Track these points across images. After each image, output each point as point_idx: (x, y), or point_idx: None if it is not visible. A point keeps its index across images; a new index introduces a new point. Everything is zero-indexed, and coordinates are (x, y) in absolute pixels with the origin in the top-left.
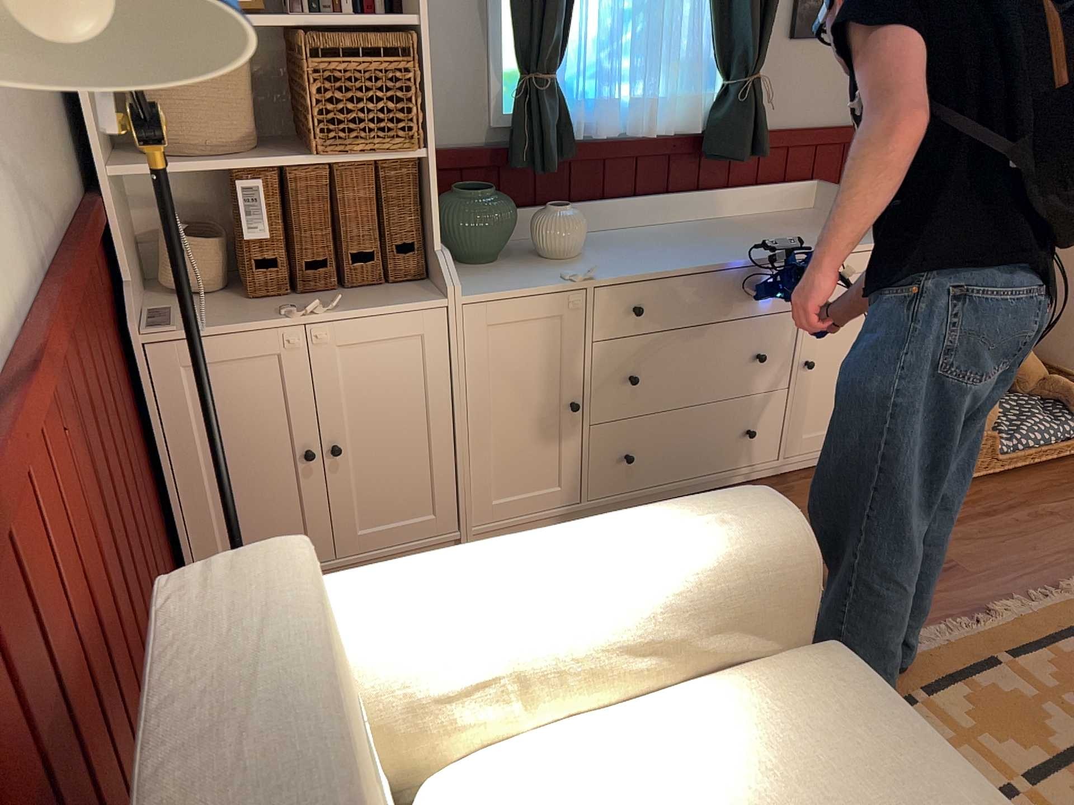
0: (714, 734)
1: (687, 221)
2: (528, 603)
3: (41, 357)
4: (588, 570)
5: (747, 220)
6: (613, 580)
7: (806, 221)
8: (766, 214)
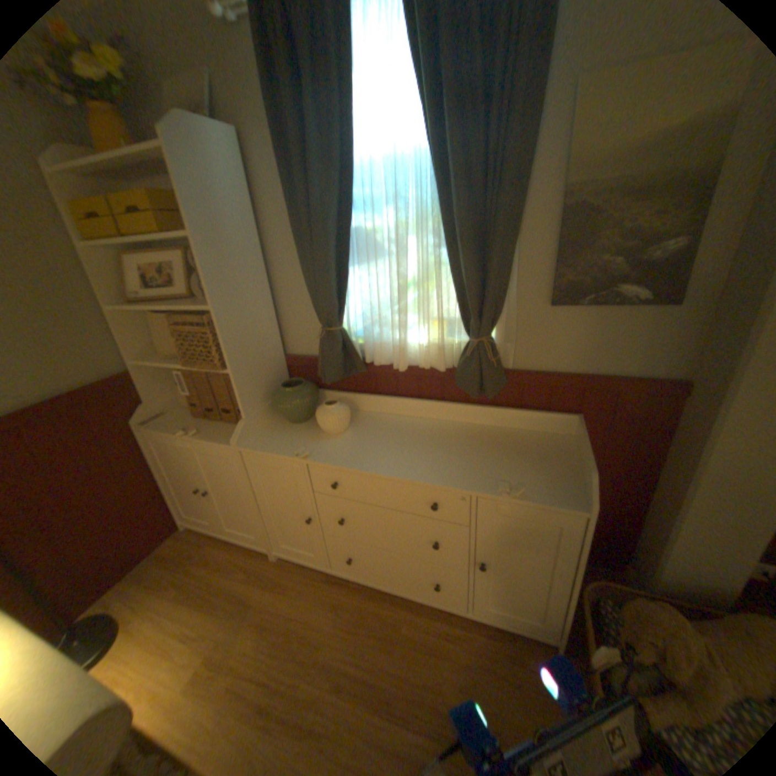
0: None
1: (451, 422)
2: None
3: None
4: None
5: (497, 432)
6: None
7: (537, 450)
8: (522, 430)
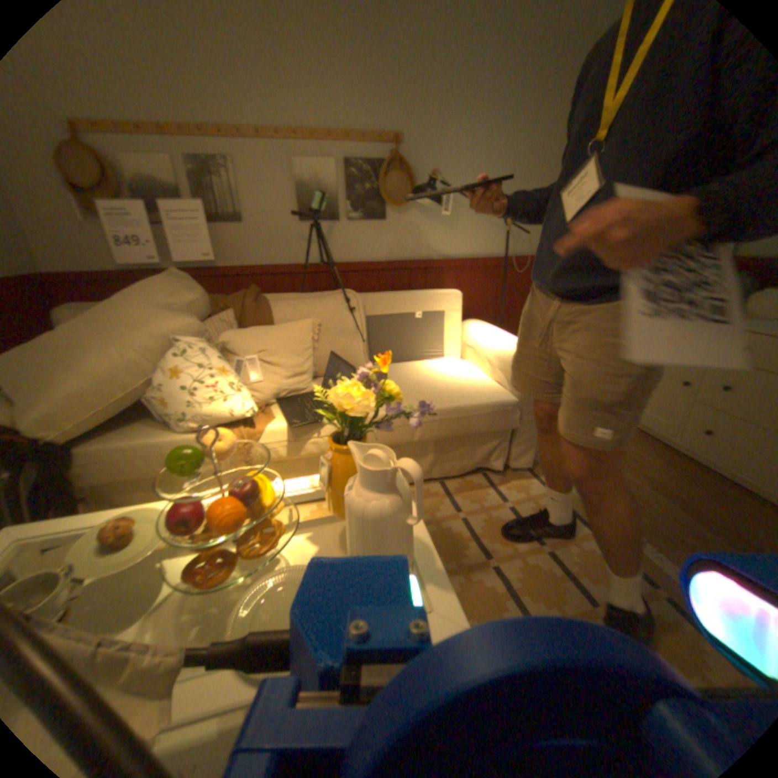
0: (474, 378)
1: None
2: (487, 337)
3: (481, 261)
4: (500, 339)
5: None
6: (499, 343)
7: None
8: None
